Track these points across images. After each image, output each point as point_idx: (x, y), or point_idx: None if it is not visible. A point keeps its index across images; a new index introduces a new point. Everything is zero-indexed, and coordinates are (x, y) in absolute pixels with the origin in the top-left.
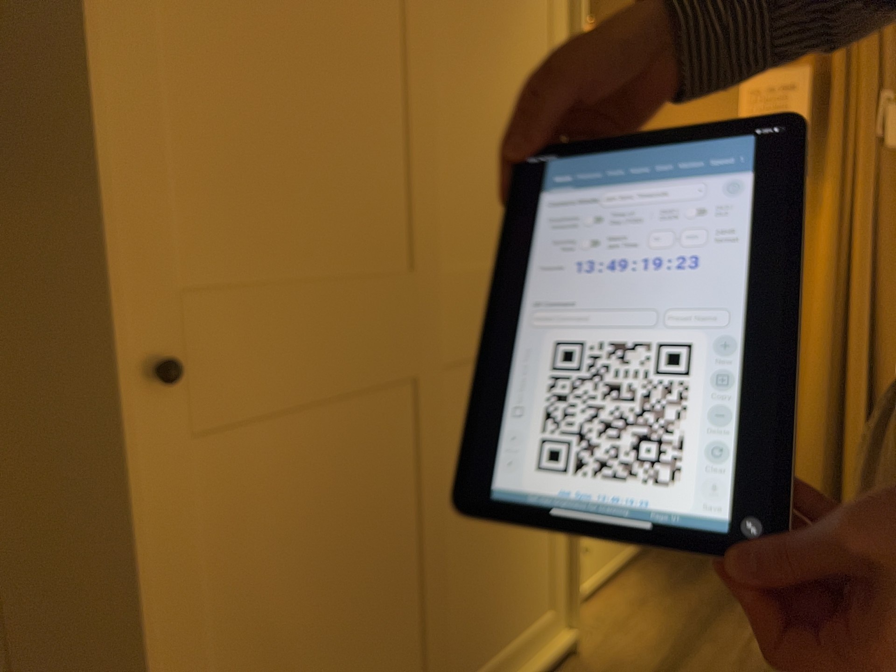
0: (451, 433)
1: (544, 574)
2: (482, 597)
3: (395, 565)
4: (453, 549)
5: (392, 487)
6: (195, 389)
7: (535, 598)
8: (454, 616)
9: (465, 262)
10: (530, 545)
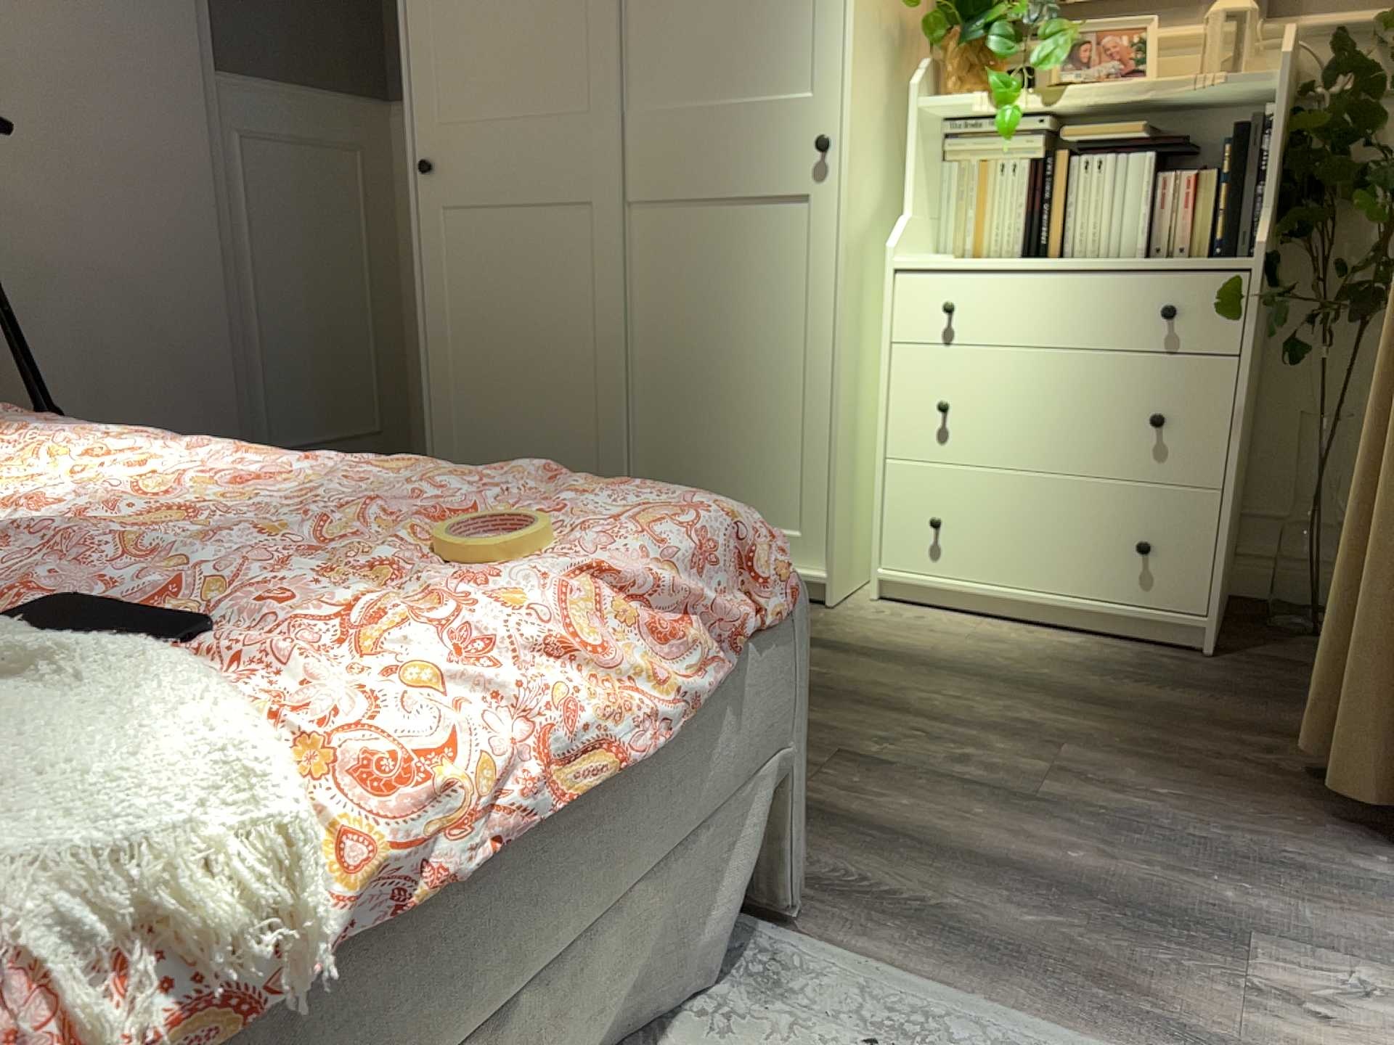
0: (649, 268)
1: (787, 477)
2: (685, 444)
3: (573, 353)
4: (649, 377)
5: (572, 289)
6: (445, 183)
7: (771, 497)
8: (650, 440)
9: (667, 104)
10: (763, 430)
